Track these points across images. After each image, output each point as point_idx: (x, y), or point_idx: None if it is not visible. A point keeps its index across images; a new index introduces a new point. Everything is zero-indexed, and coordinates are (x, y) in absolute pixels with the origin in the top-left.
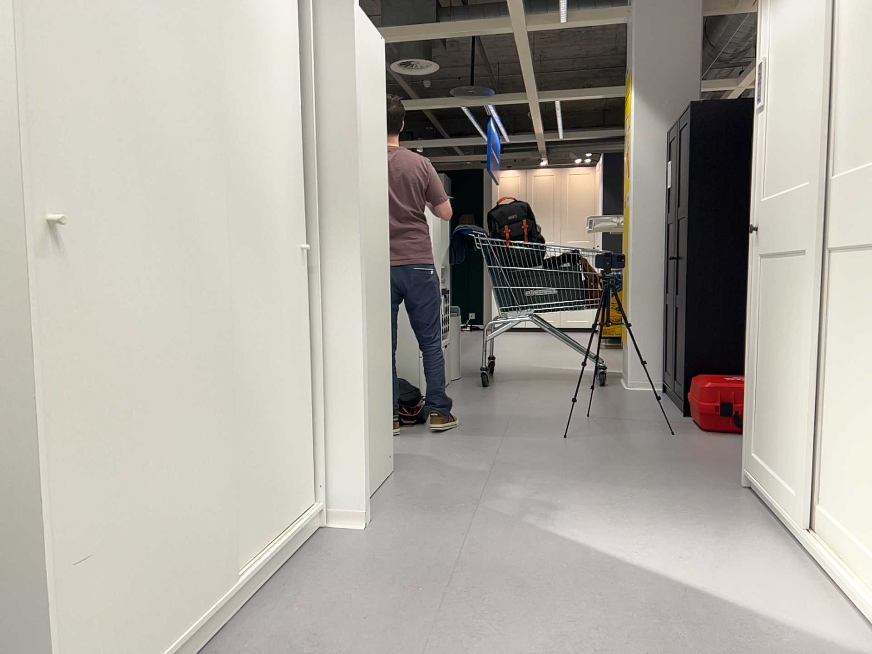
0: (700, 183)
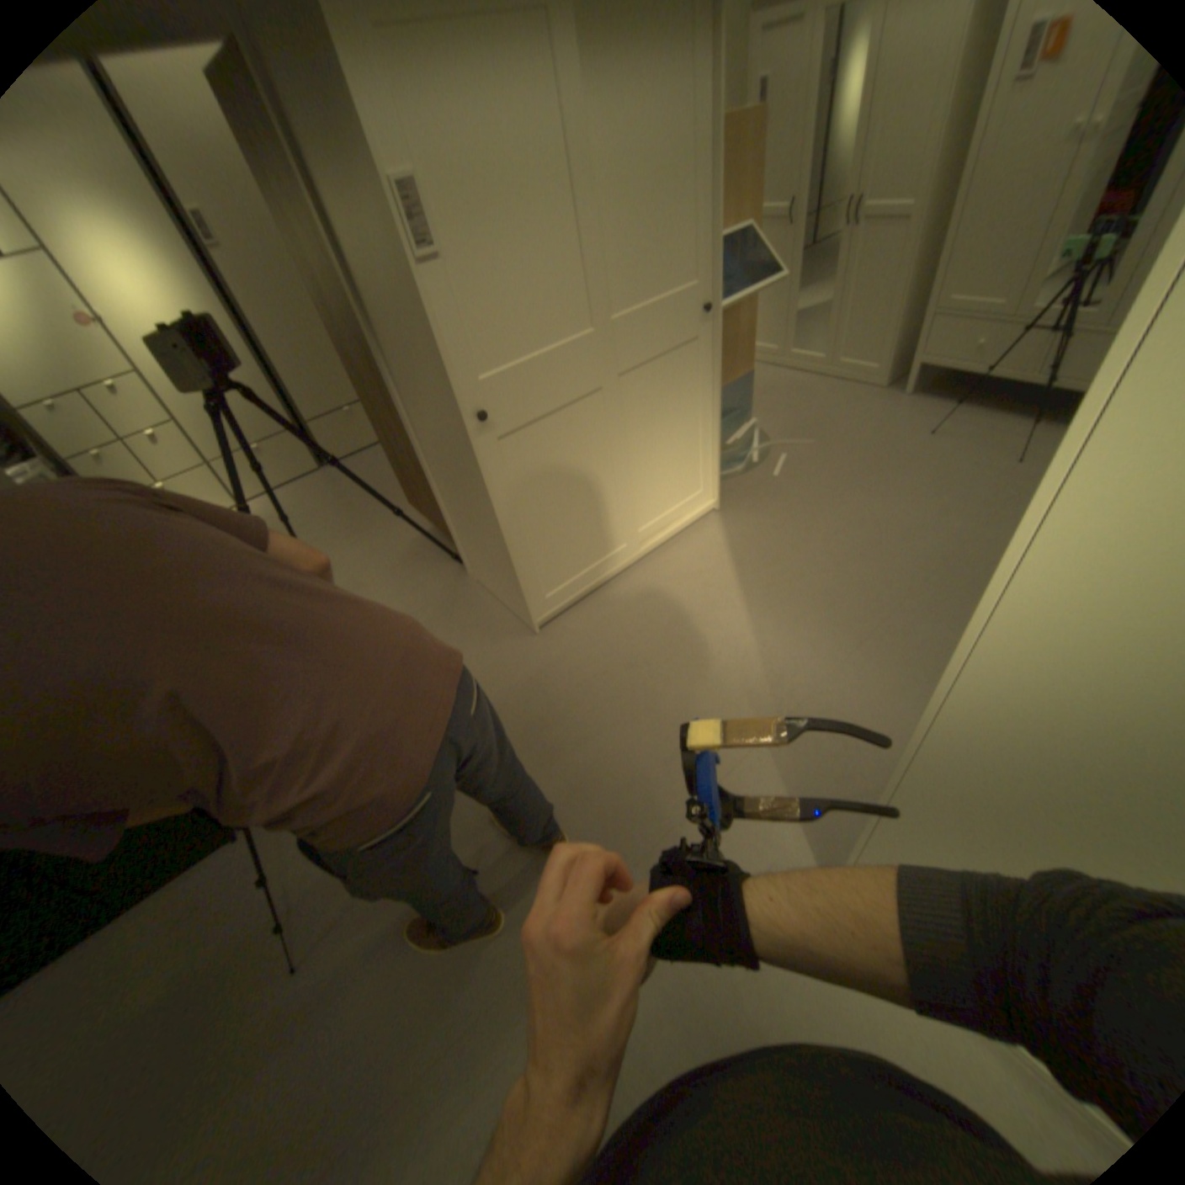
0: None
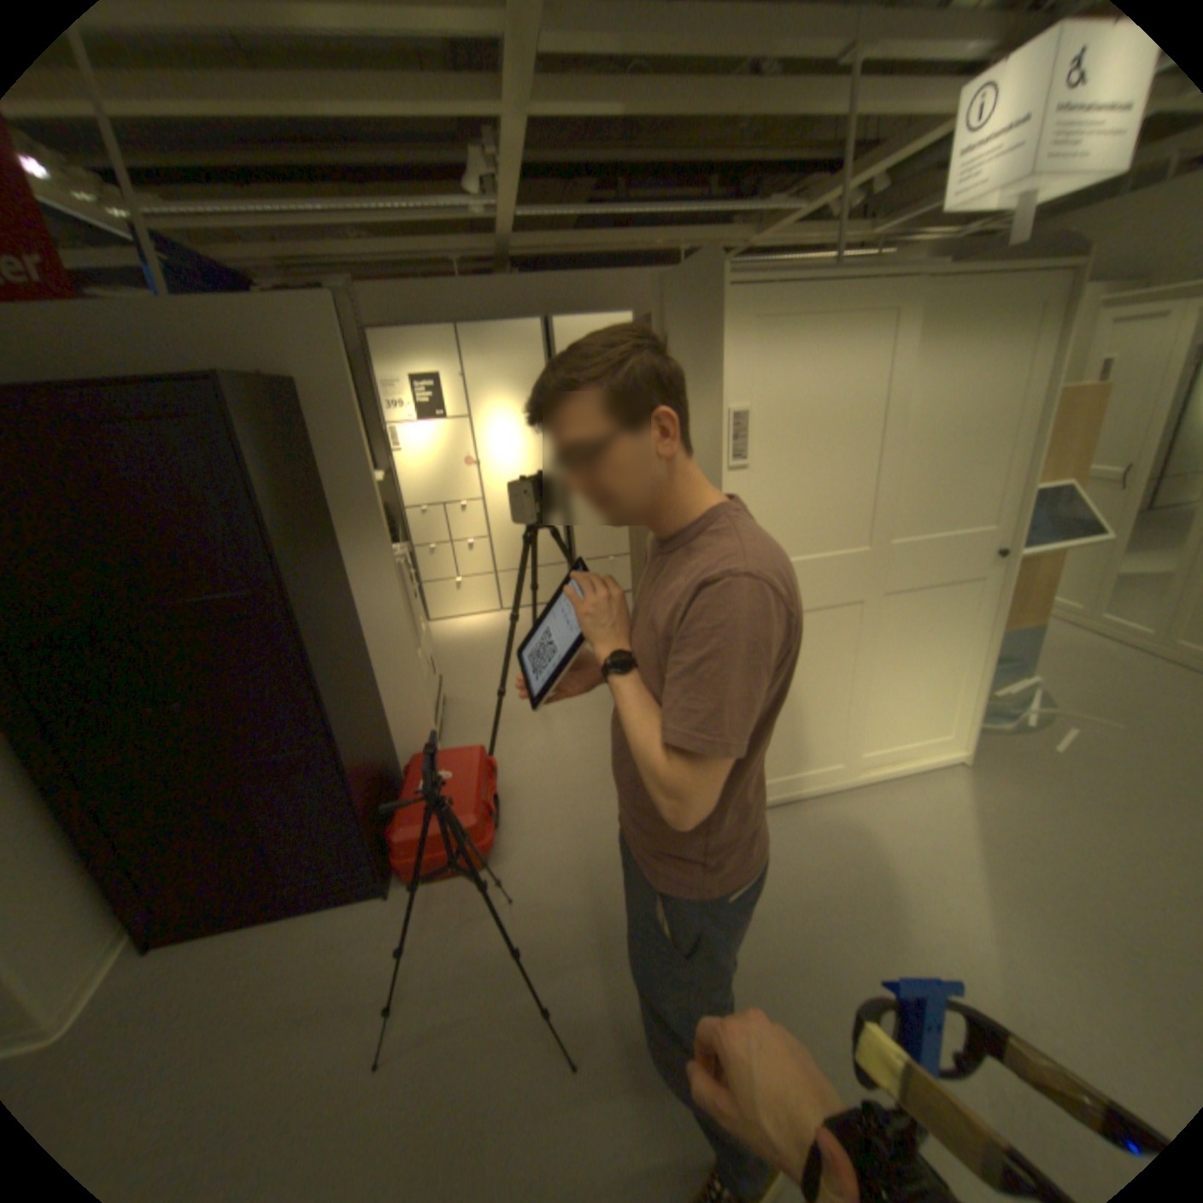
0: (285, 535)
